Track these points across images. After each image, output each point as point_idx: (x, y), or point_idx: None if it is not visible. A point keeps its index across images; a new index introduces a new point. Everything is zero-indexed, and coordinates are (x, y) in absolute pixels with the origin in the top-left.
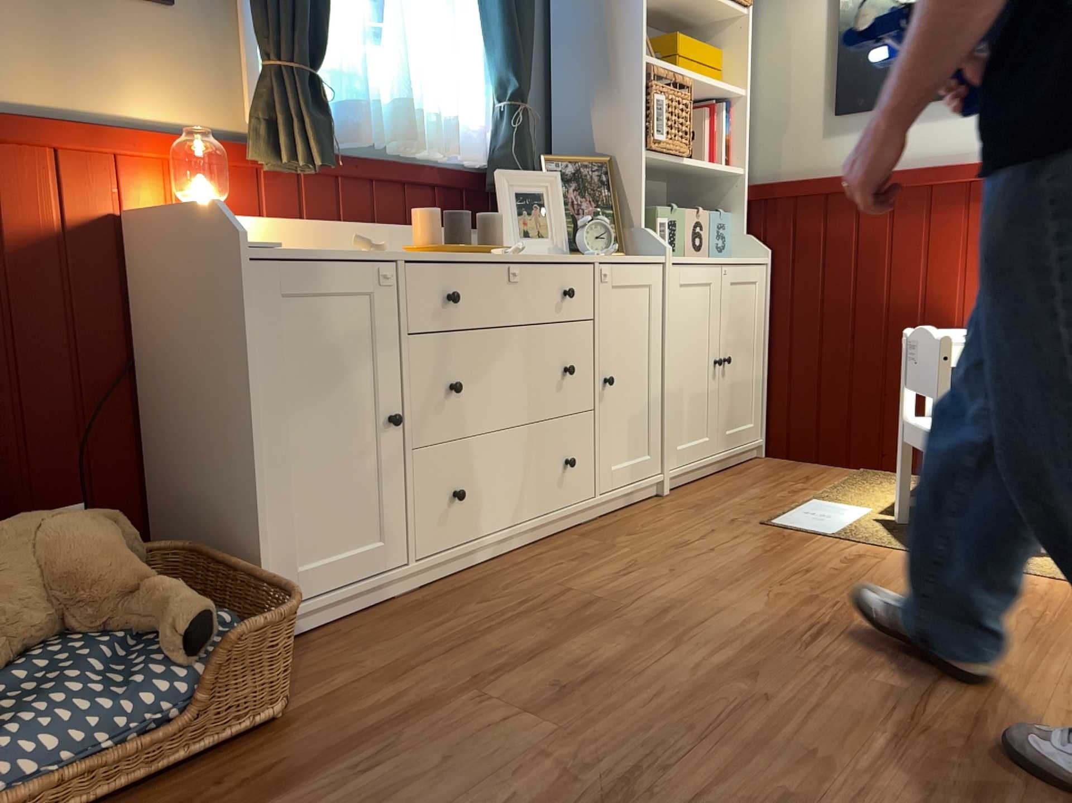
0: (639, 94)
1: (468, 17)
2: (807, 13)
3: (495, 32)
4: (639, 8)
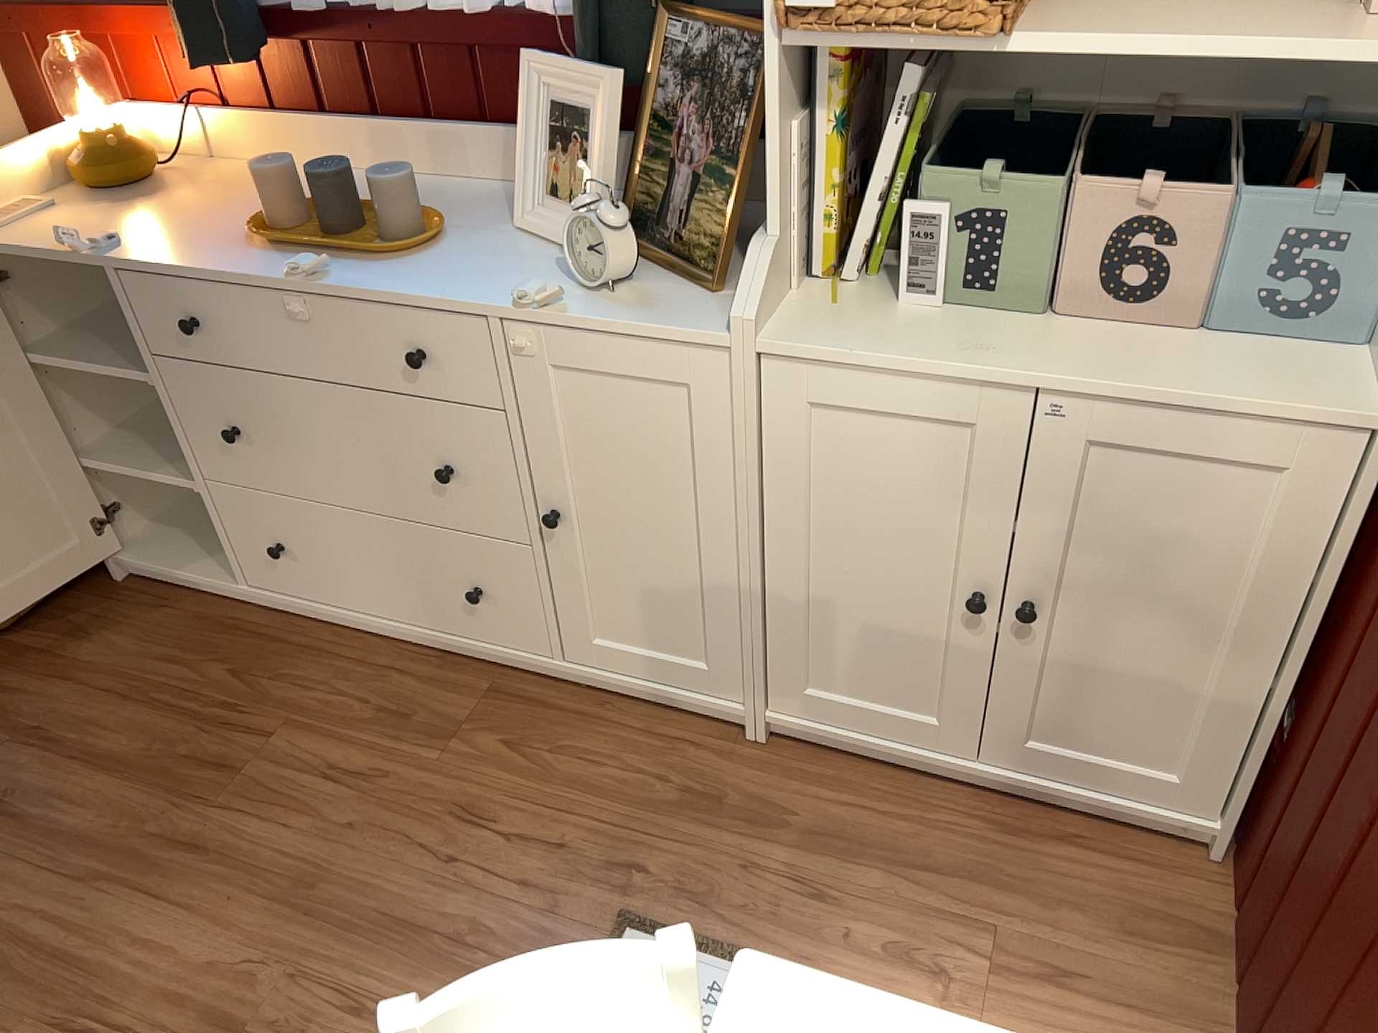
0: None
1: None
2: None
3: None
4: None
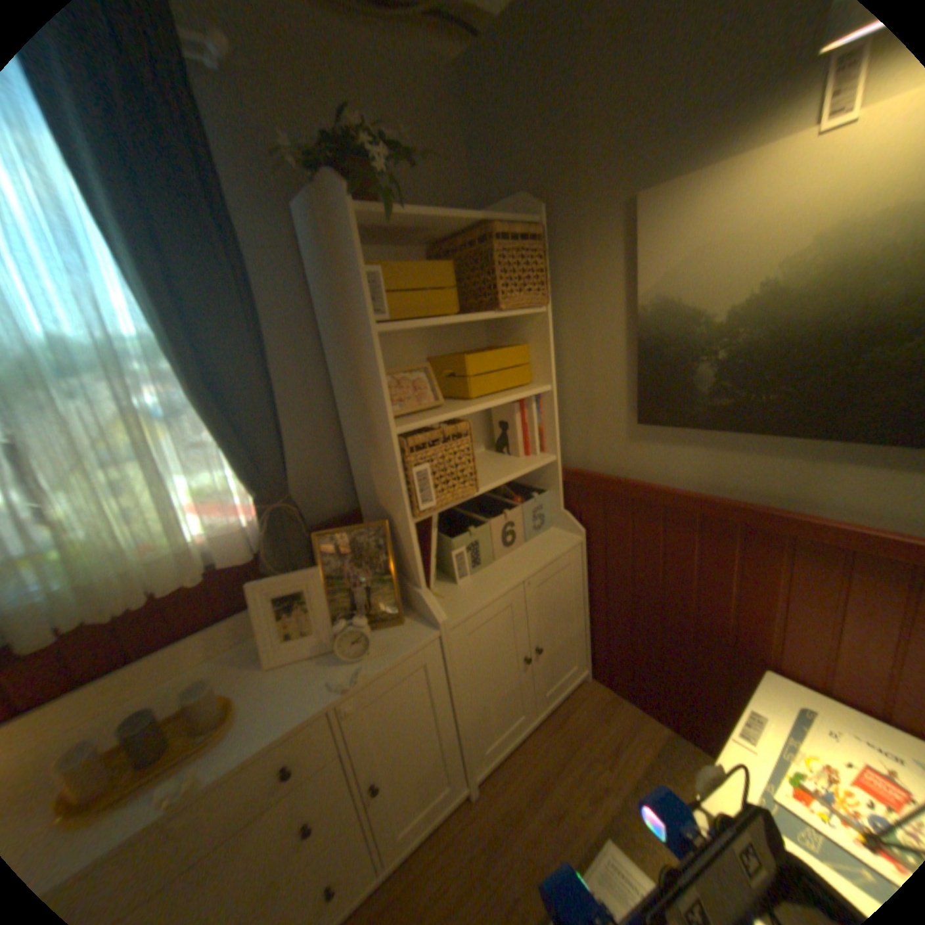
0: (399, 468)
1: (197, 426)
2: (607, 308)
3: (220, 444)
4: (381, 380)
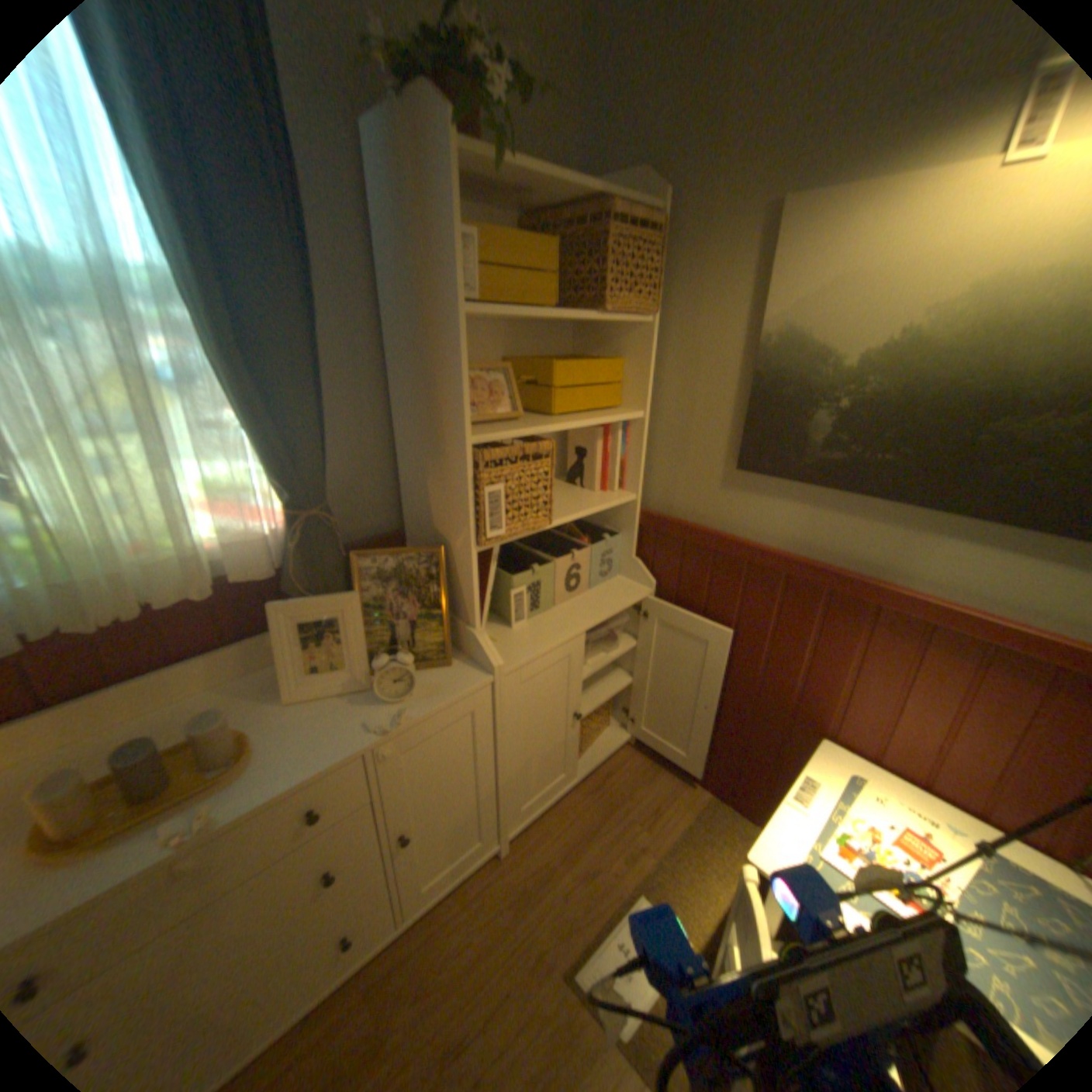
0: (467, 486)
1: (213, 398)
2: (725, 330)
3: (245, 426)
4: (460, 374)
